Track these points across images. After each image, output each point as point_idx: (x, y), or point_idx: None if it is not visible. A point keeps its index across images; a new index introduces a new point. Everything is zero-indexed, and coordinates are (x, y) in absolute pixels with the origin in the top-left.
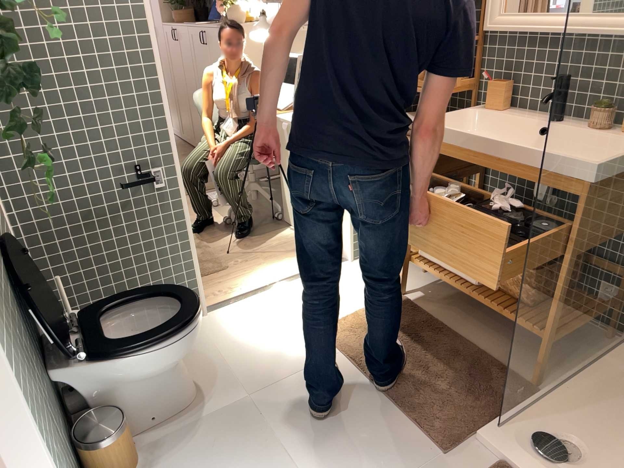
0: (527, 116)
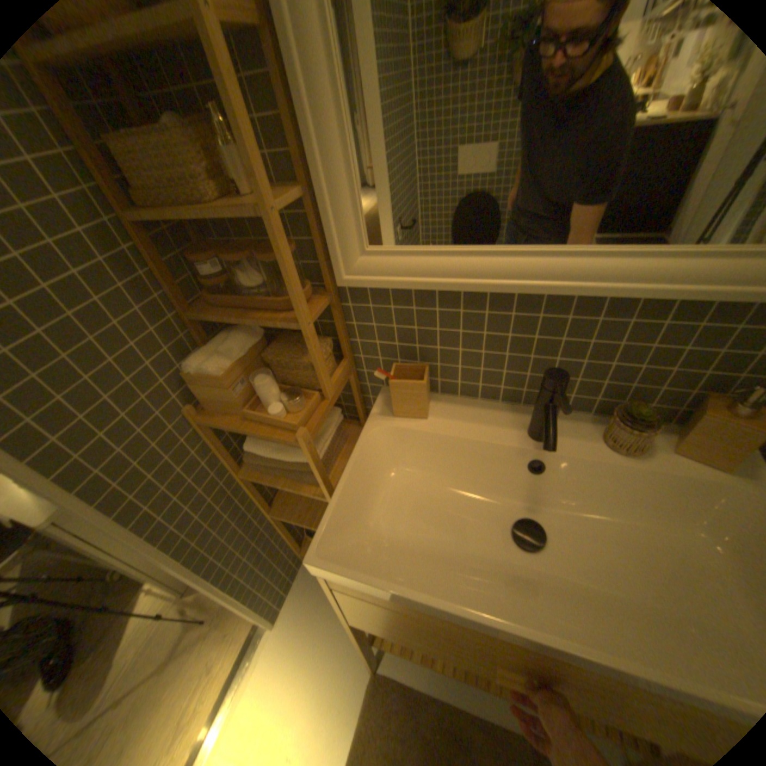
0: (472, 412)
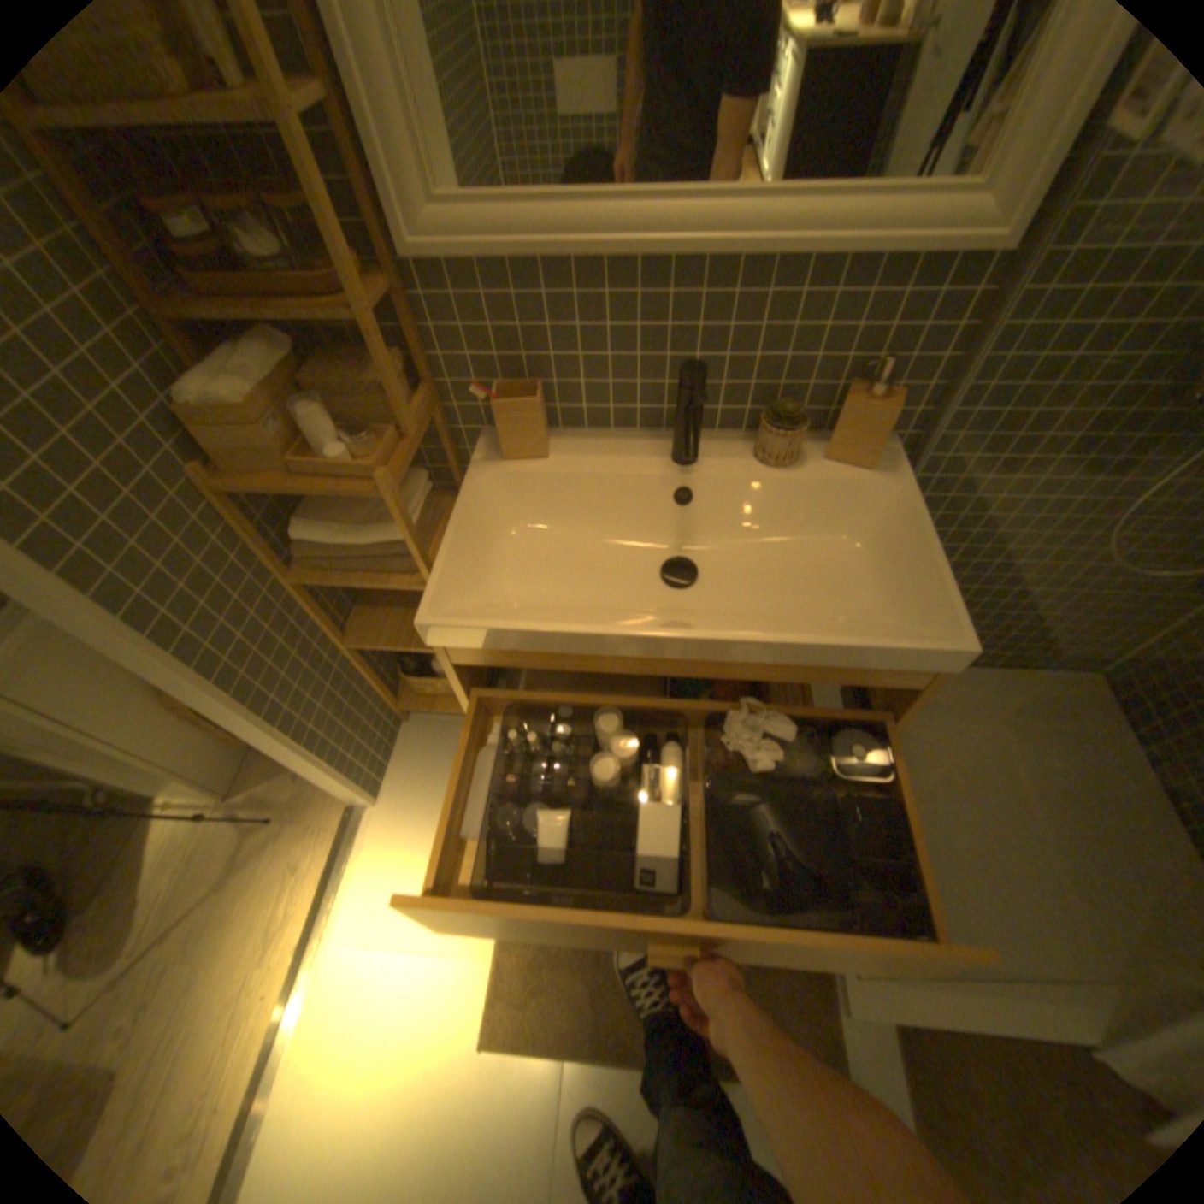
0: (604, 446)
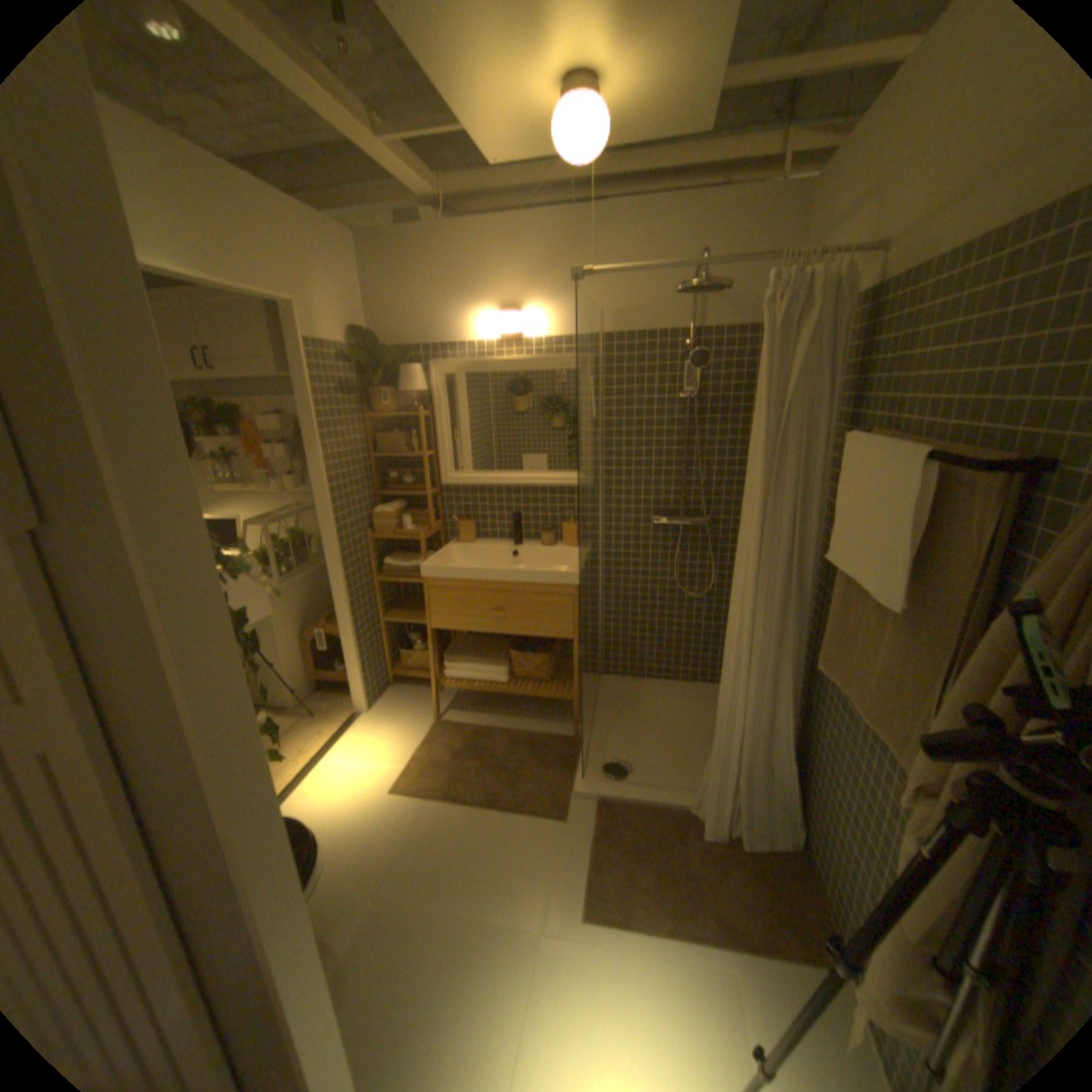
0: (493, 543)
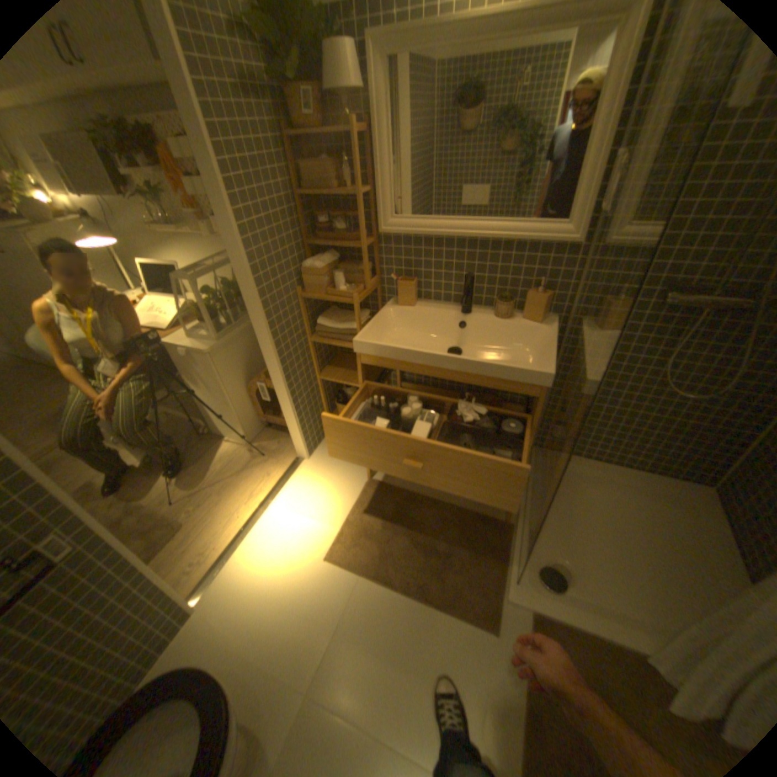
0: (436, 306)
